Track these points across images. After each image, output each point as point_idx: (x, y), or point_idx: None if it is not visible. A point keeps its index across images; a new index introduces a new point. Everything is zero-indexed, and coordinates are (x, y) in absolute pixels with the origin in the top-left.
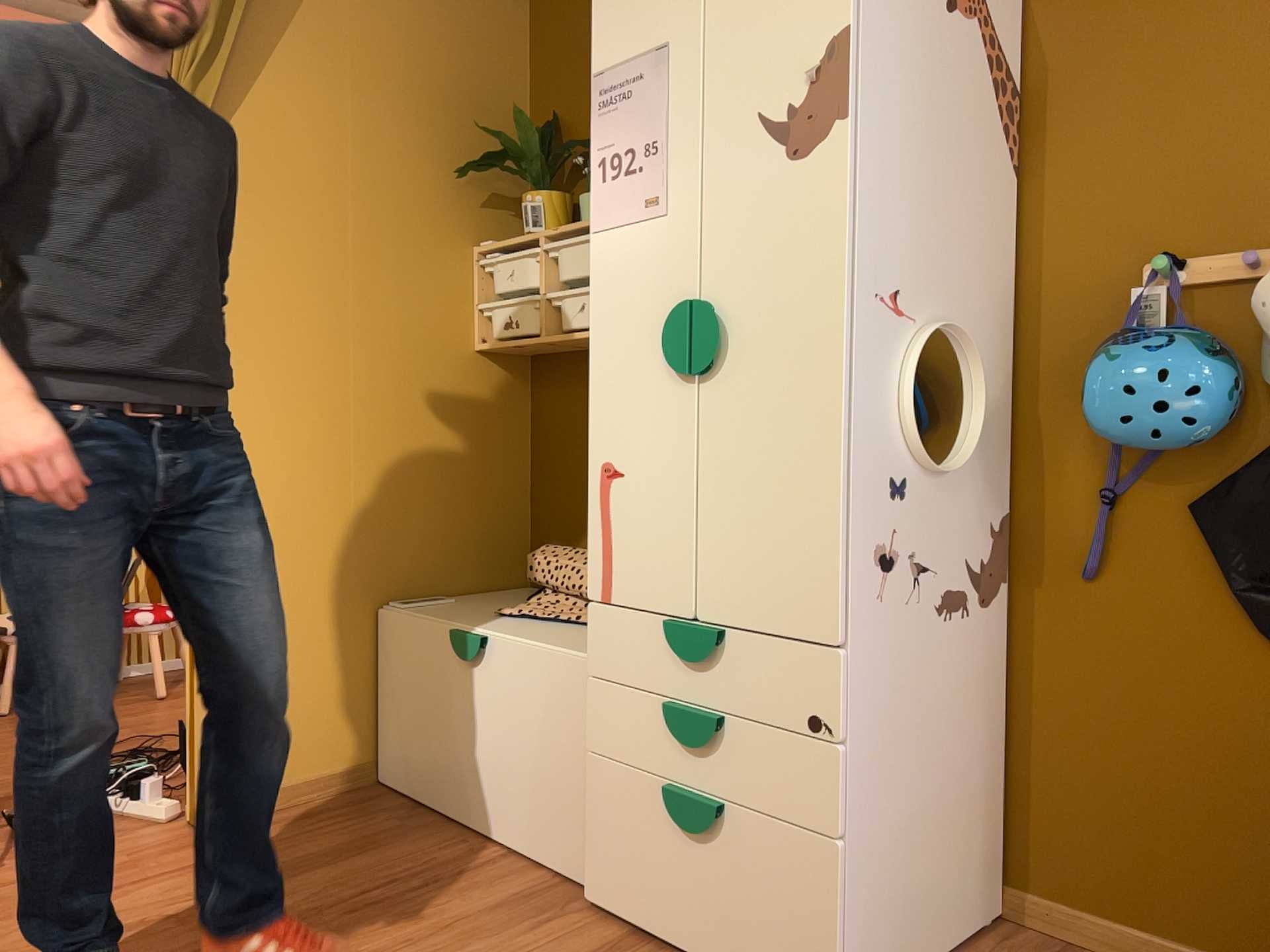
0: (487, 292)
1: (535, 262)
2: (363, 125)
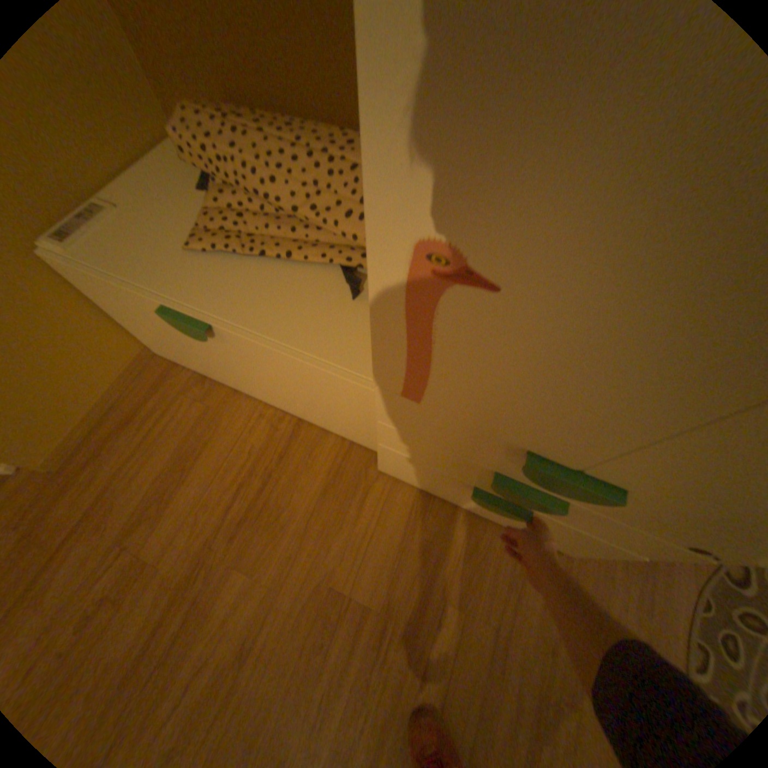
0: None
1: None
2: None
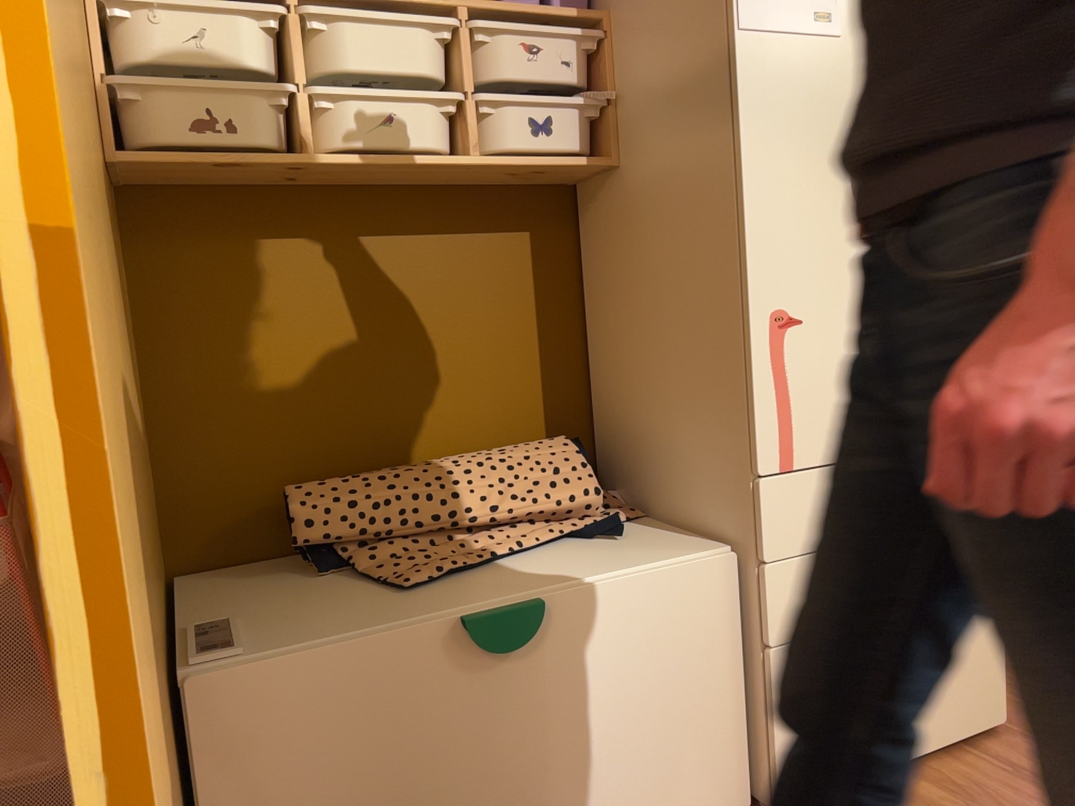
0: (105, 59)
1: (268, 32)
2: None
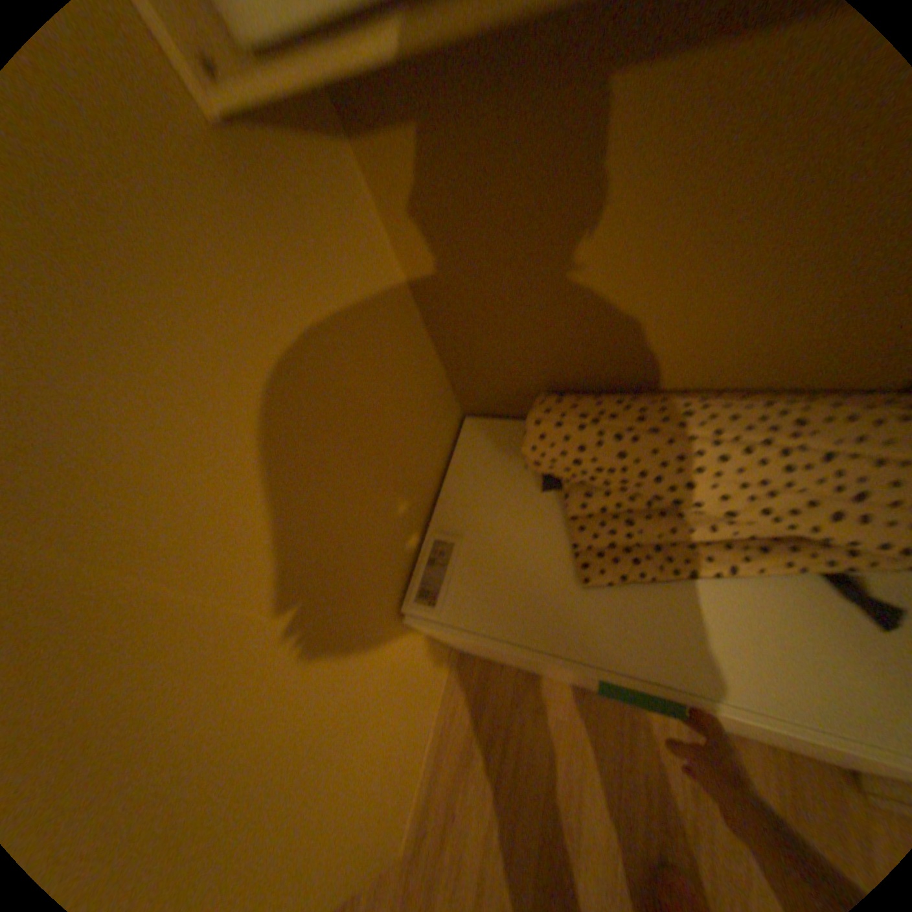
0: None
1: None
2: None
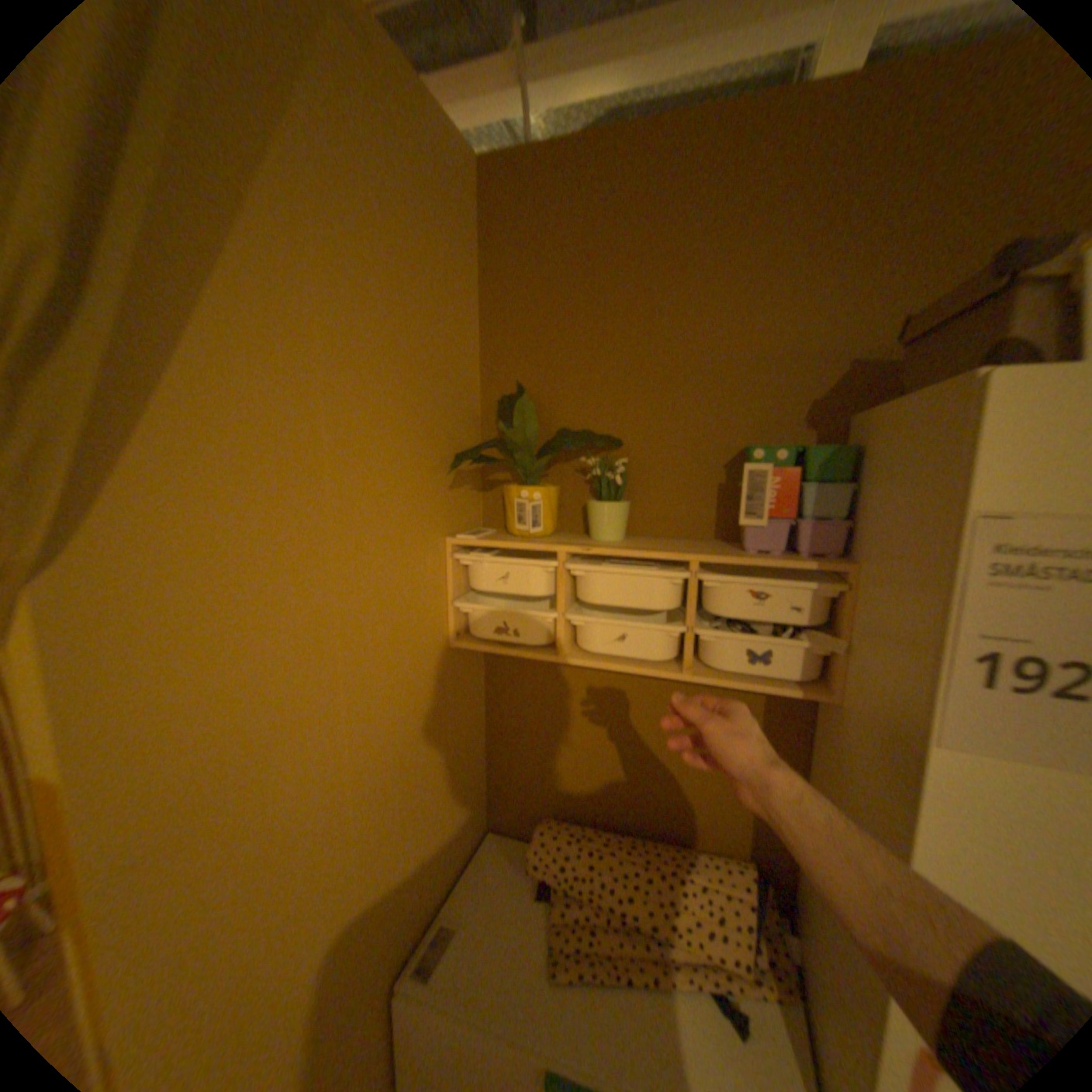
0: (459, 582)
1: (545, 573)
2: (339, 416)
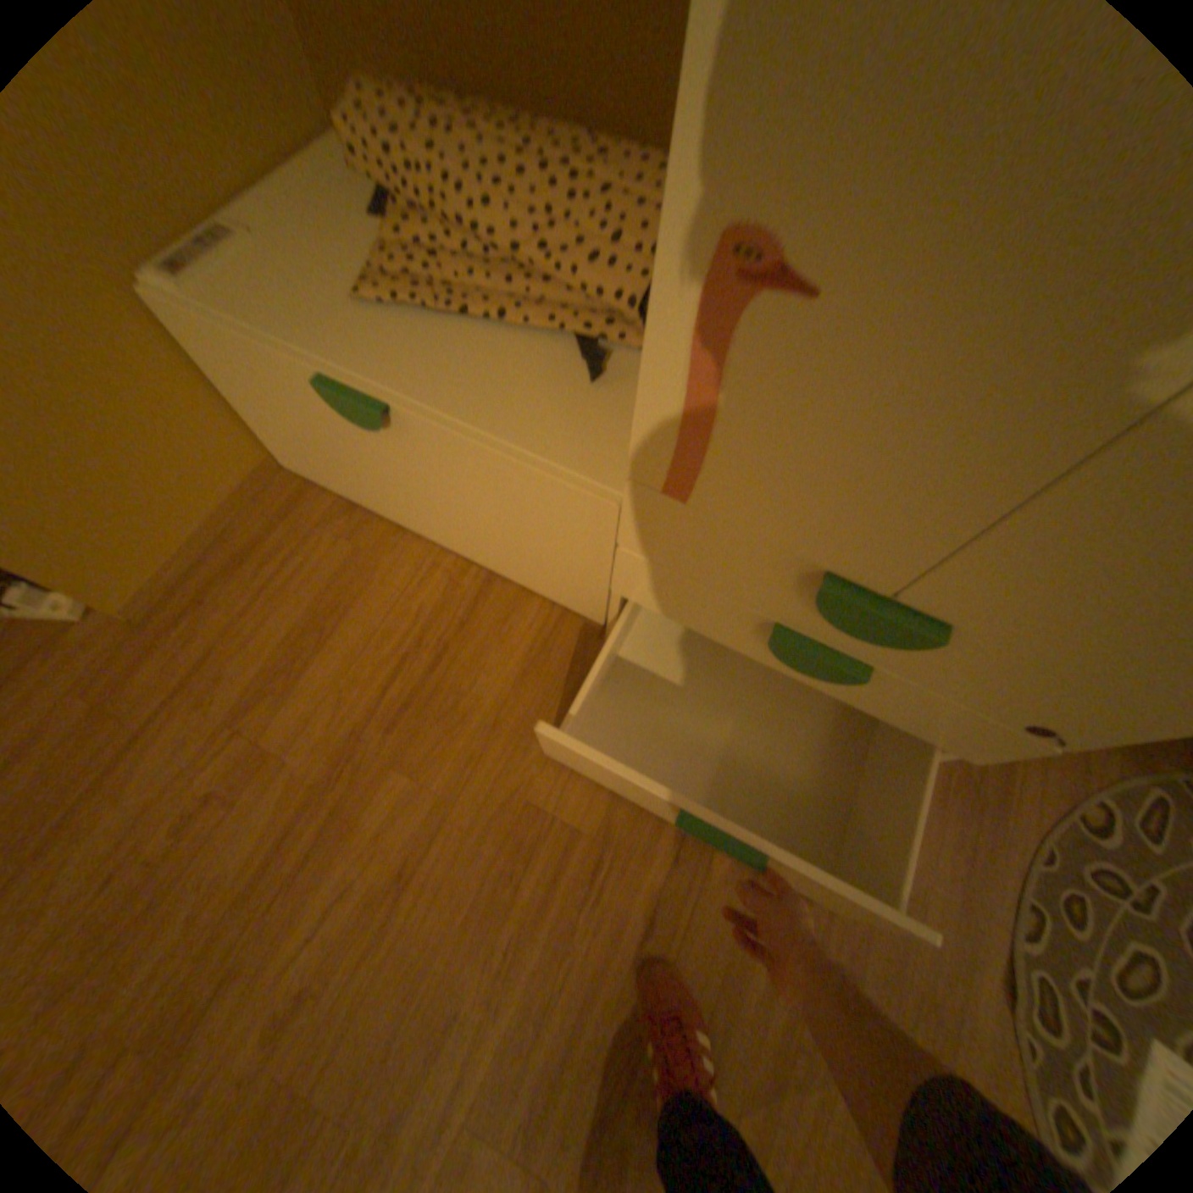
0: None
1: None
2: None
